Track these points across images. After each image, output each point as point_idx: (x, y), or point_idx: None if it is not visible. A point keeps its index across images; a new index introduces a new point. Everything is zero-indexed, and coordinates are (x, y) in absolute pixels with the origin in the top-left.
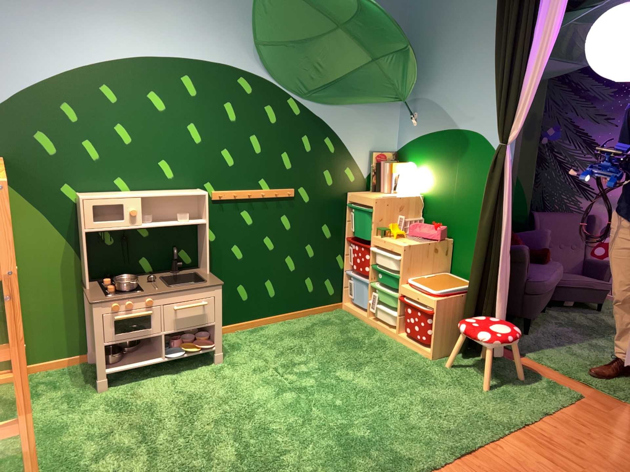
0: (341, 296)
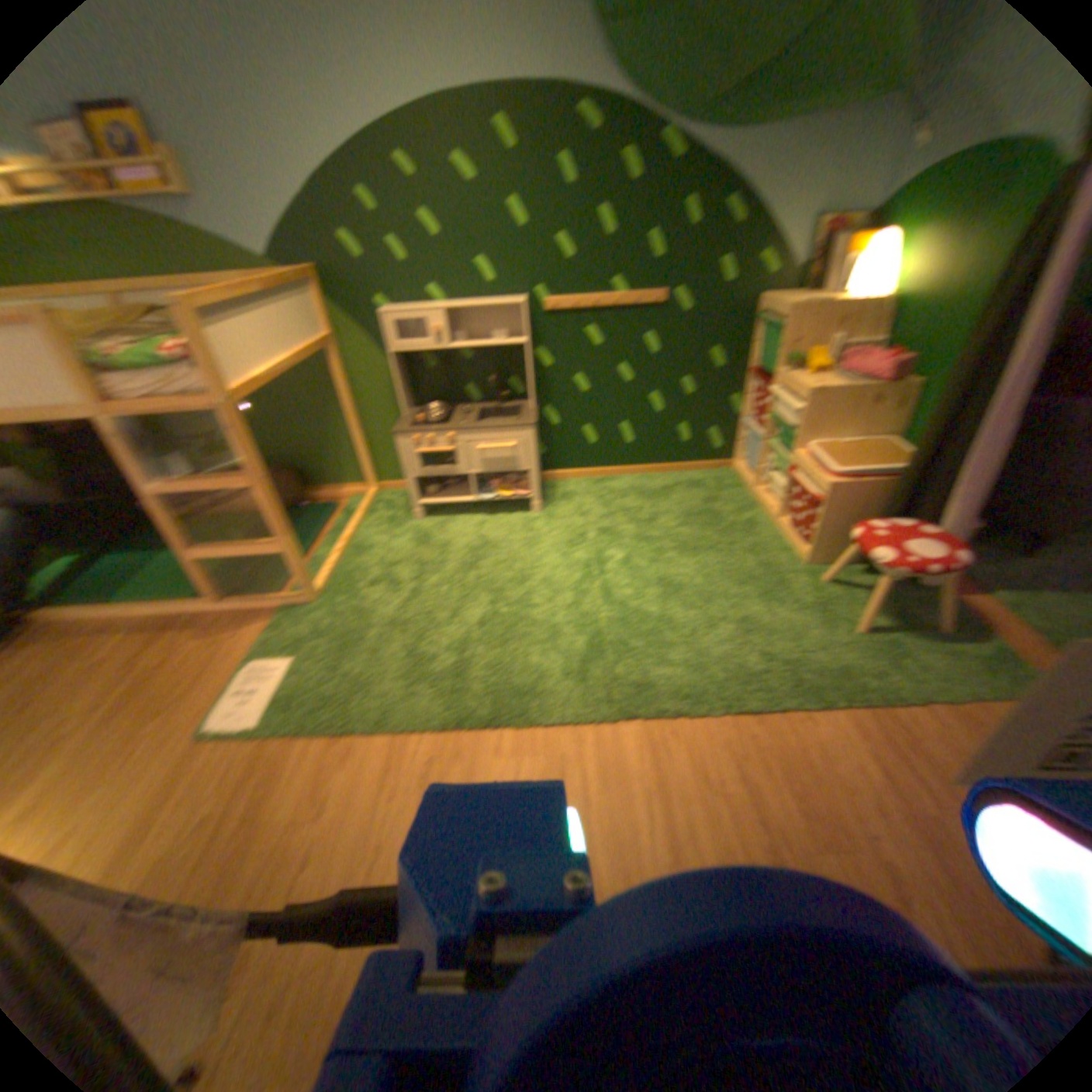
0: (730, 450)
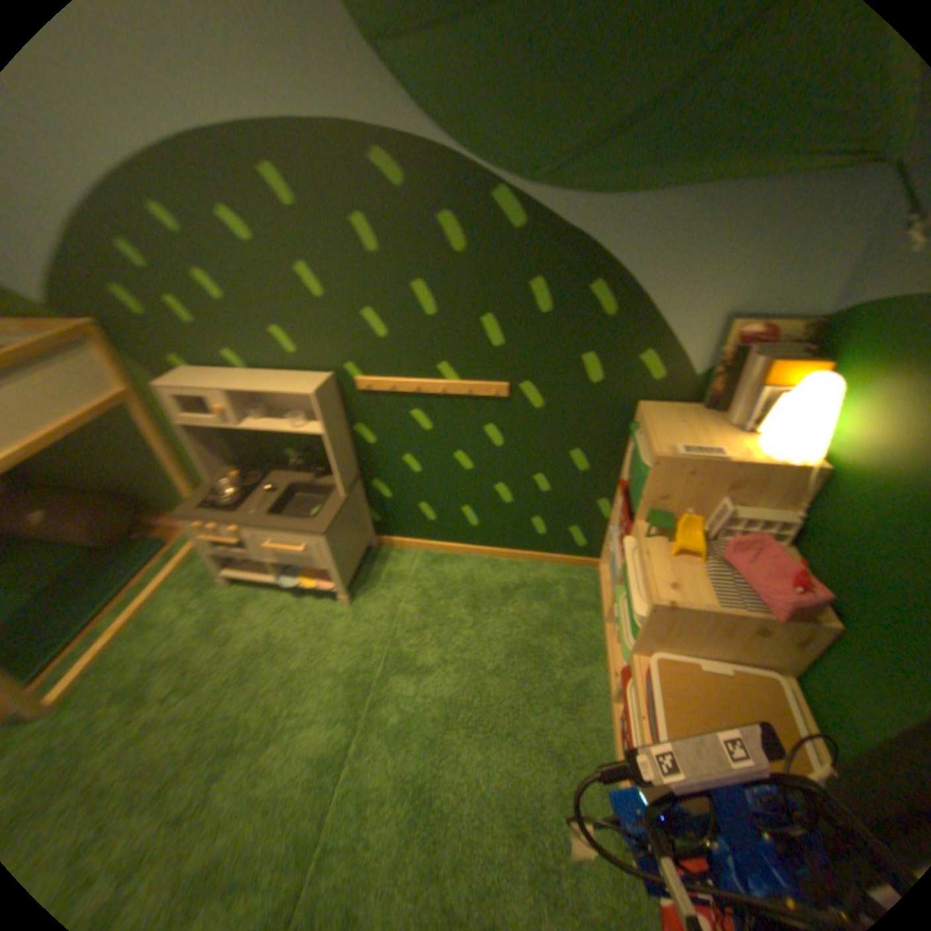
0: (601, 555)
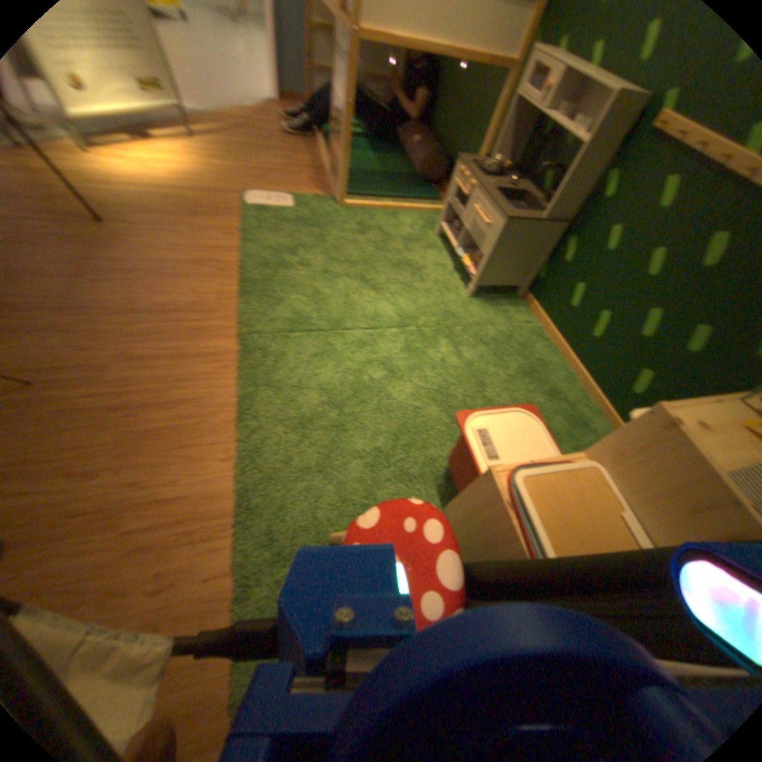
0: None
